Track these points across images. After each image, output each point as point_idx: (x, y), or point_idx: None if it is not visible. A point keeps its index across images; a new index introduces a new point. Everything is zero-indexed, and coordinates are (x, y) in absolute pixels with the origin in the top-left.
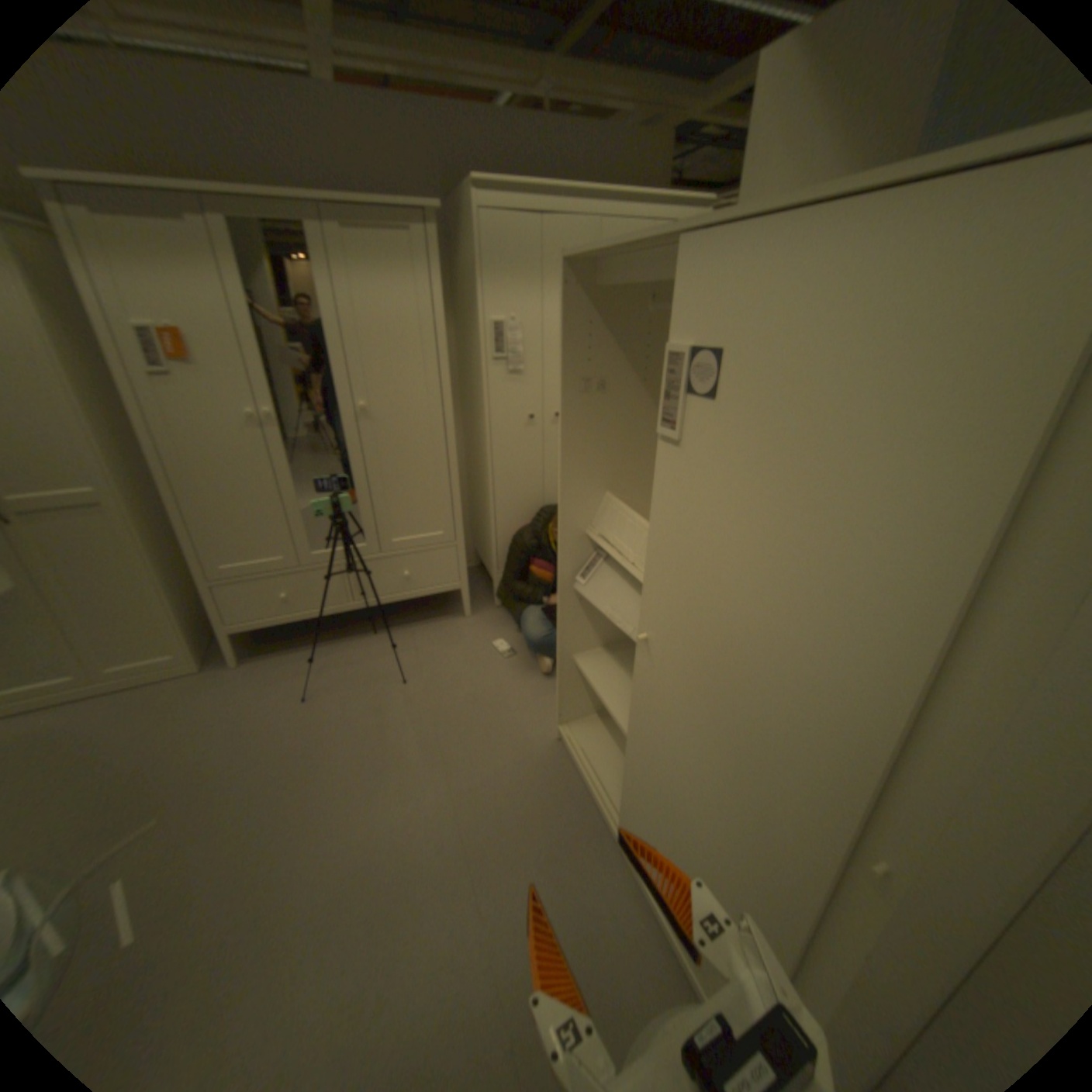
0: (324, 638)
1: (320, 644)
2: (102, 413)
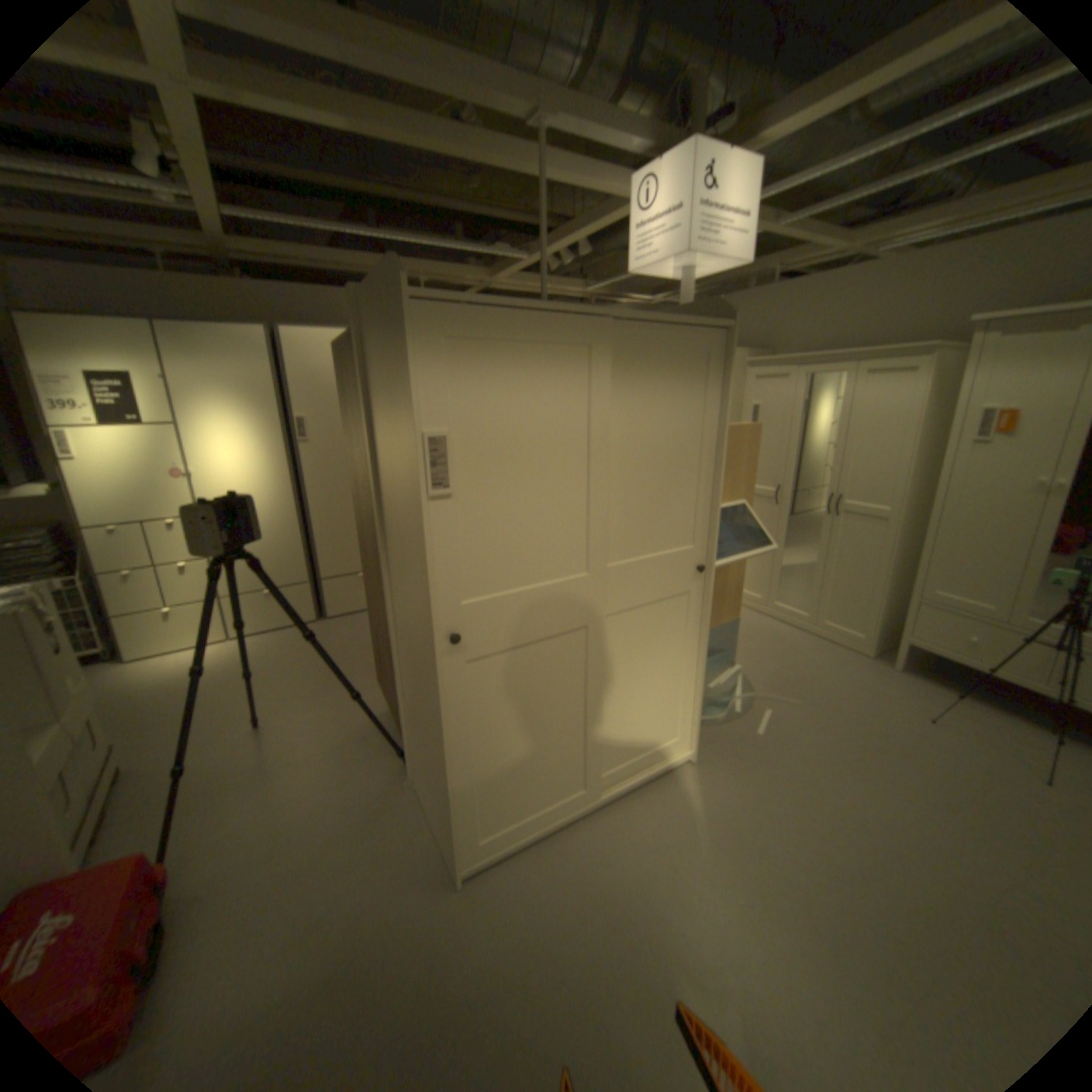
0: (990, 703)
1: (982, 703)
2: (923, 464)
